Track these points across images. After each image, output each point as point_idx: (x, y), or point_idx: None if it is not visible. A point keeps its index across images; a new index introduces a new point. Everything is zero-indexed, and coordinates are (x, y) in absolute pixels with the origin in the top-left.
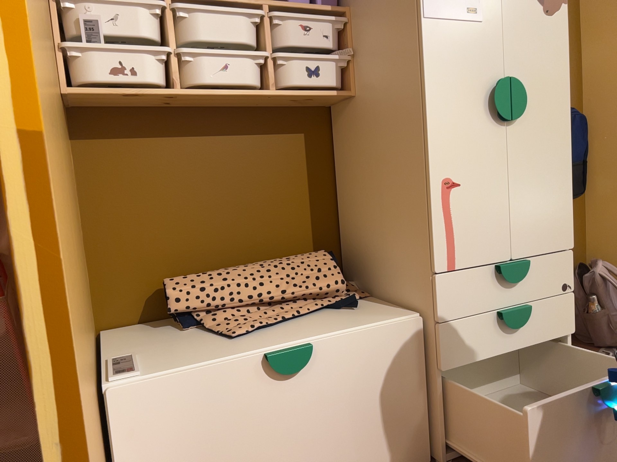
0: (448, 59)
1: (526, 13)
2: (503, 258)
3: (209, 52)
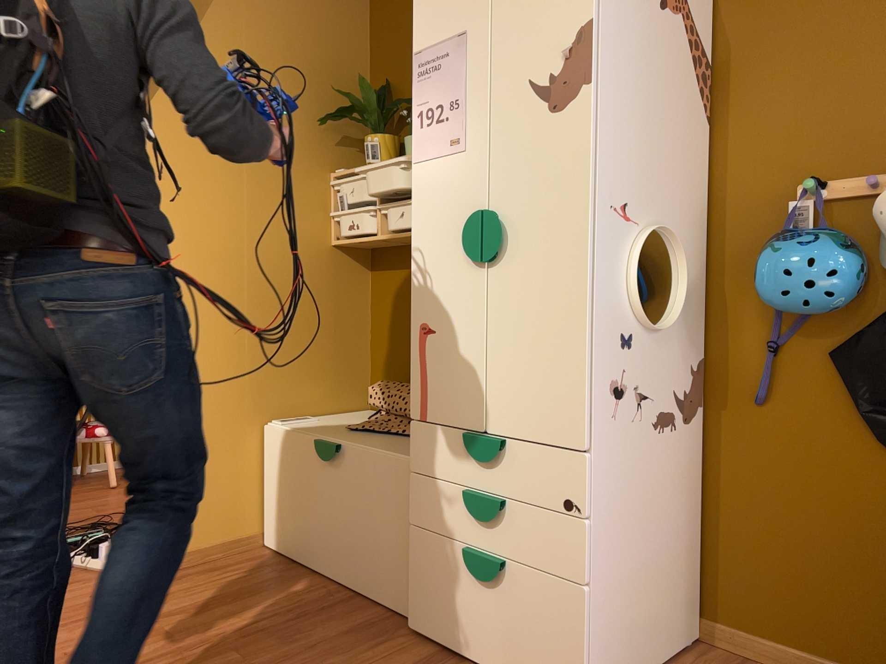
0: (430, 199)
1: (521, 121)
2: (474, 426)
3: (390, 203)
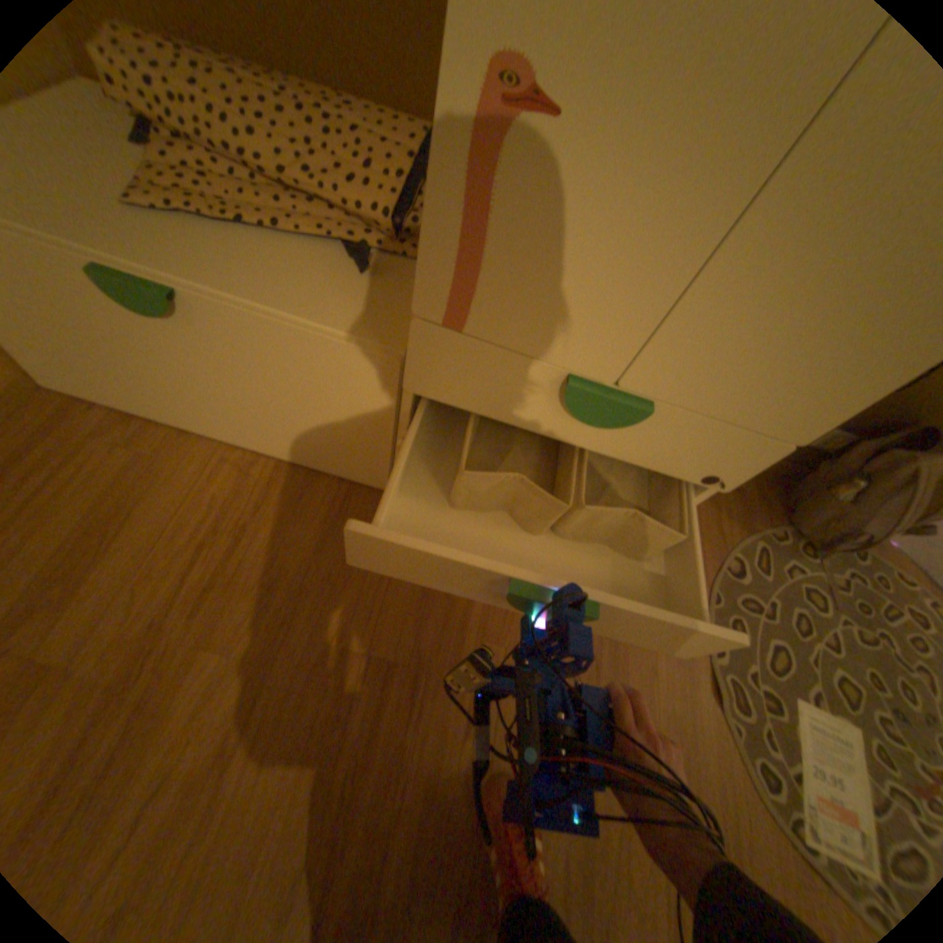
0: None
1: None
2: (592, 367)
3: None
